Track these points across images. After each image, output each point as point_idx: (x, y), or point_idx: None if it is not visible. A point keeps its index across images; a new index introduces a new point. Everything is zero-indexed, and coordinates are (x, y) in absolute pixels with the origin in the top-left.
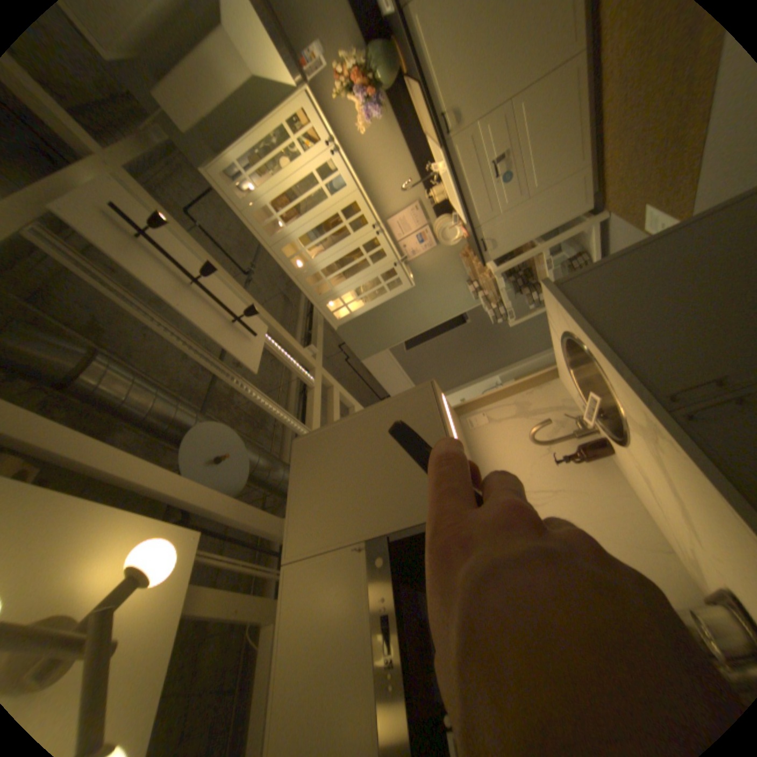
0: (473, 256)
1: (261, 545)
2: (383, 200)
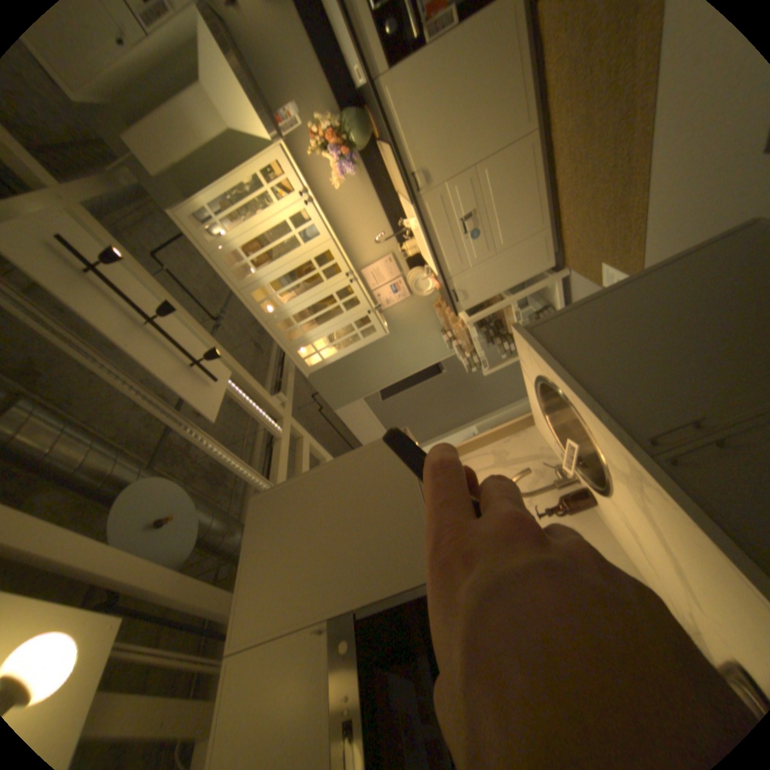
0: (445, 307)
1: (208, 629)
2: (357, 252)
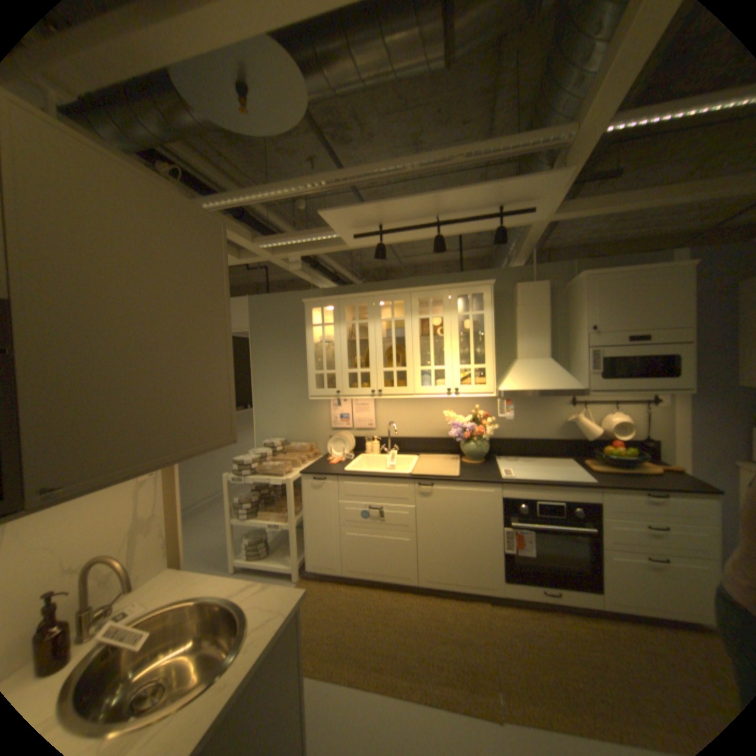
0: (307, 454)
1: None
2: (388, 399)
